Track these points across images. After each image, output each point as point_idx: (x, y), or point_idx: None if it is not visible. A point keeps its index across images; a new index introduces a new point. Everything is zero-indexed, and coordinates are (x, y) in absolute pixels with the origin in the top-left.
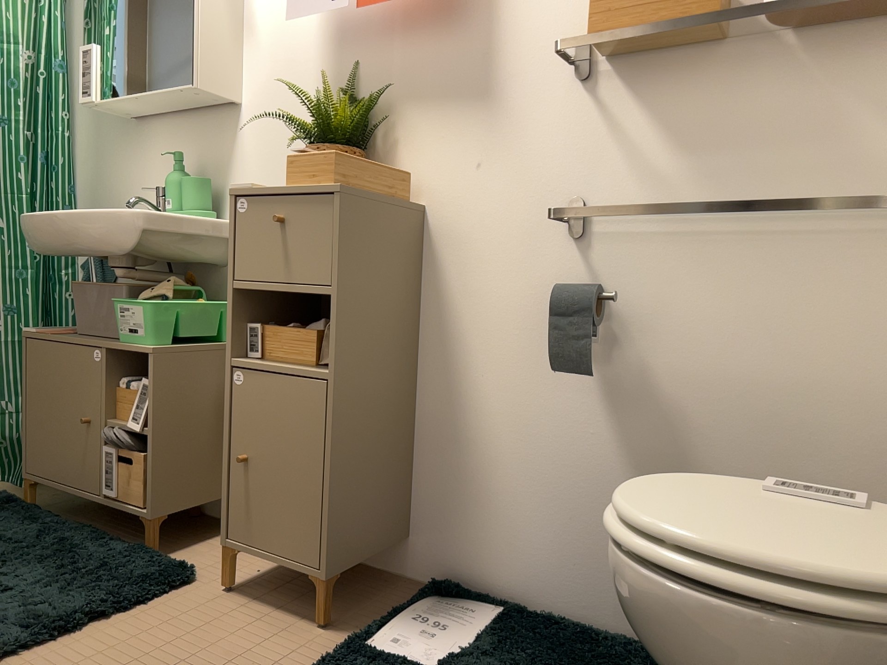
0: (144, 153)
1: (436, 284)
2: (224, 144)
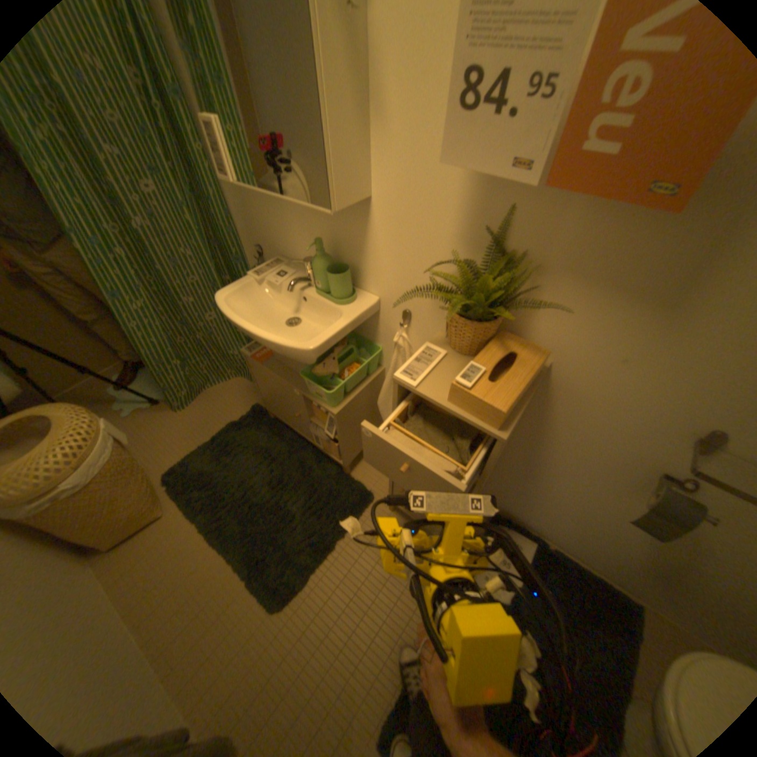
0: (274, 199)
1: (543, 411)
2: (350, 223)
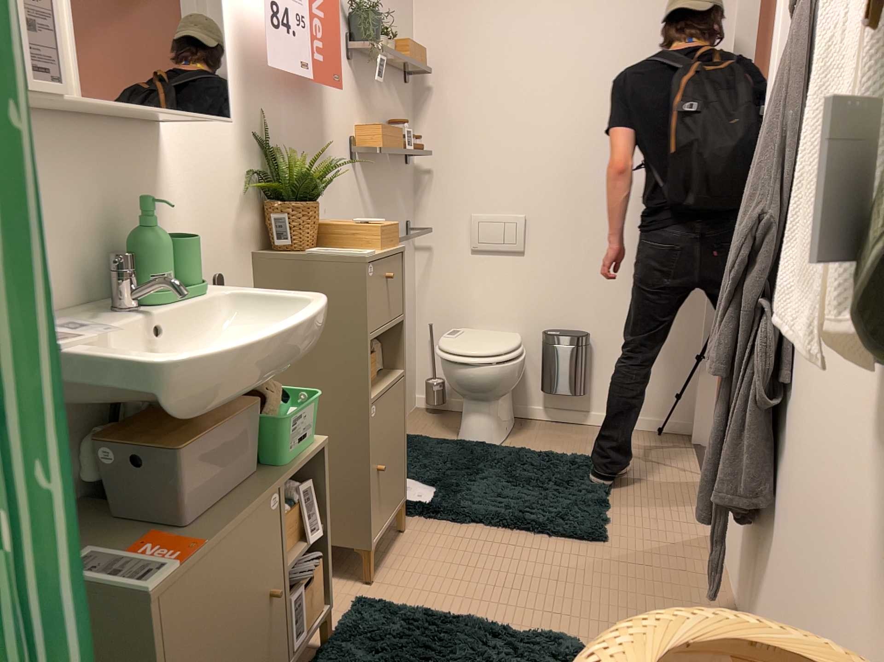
0: None
1: None
2: (139, 173)
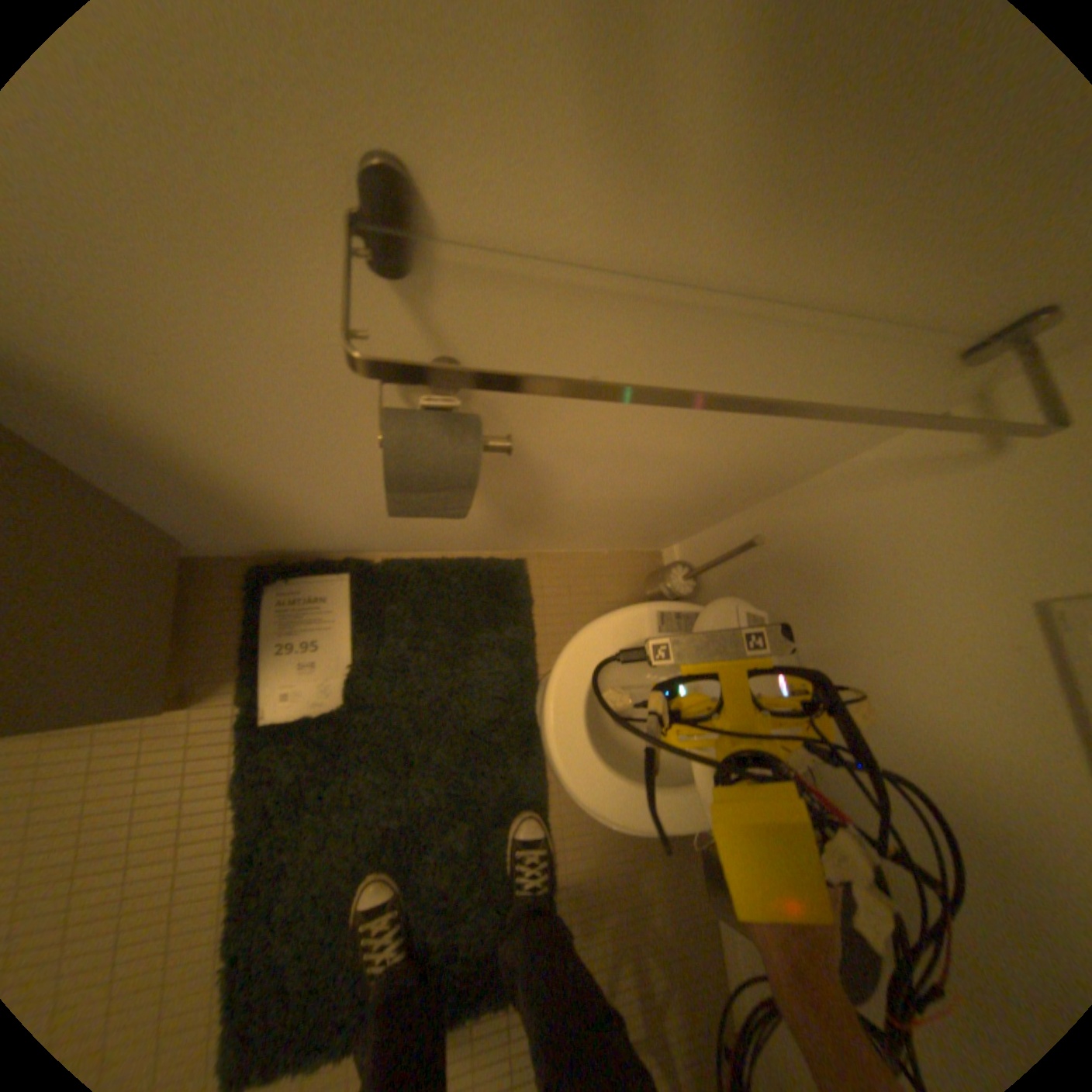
0: None
1: None
2: None
